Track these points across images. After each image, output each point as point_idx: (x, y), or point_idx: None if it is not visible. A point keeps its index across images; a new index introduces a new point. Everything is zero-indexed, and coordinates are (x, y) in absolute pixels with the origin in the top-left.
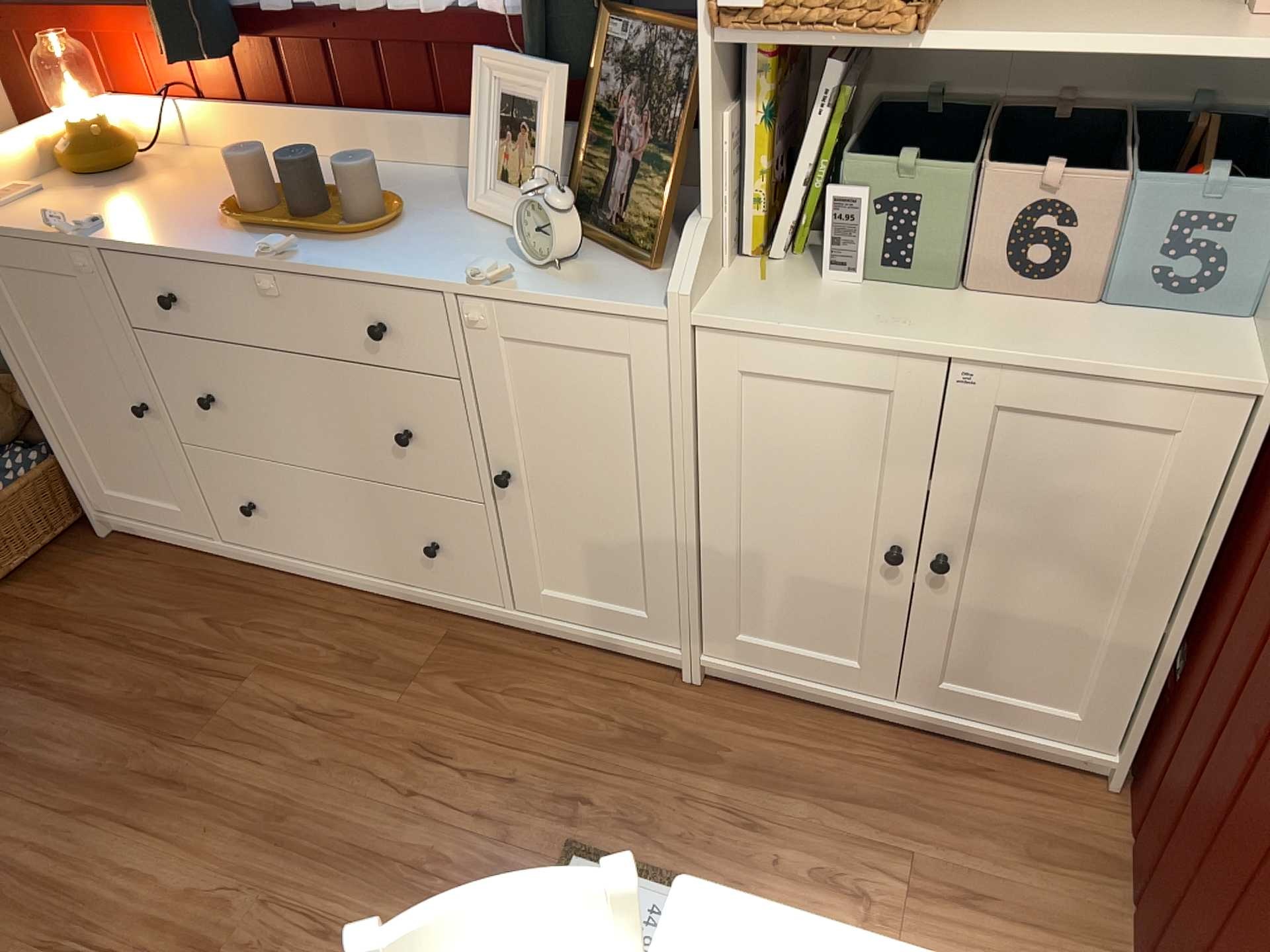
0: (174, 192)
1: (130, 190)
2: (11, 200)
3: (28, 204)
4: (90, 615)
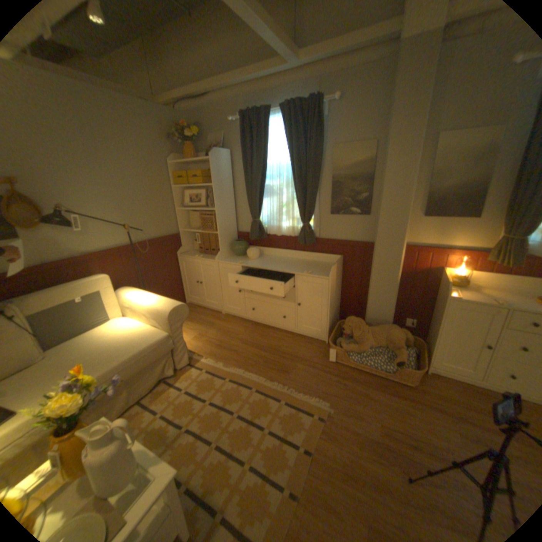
0: (500, 295)
1: (483, 293)
2: (459, 293)
3: (464, 295)
4: (455, 400)
